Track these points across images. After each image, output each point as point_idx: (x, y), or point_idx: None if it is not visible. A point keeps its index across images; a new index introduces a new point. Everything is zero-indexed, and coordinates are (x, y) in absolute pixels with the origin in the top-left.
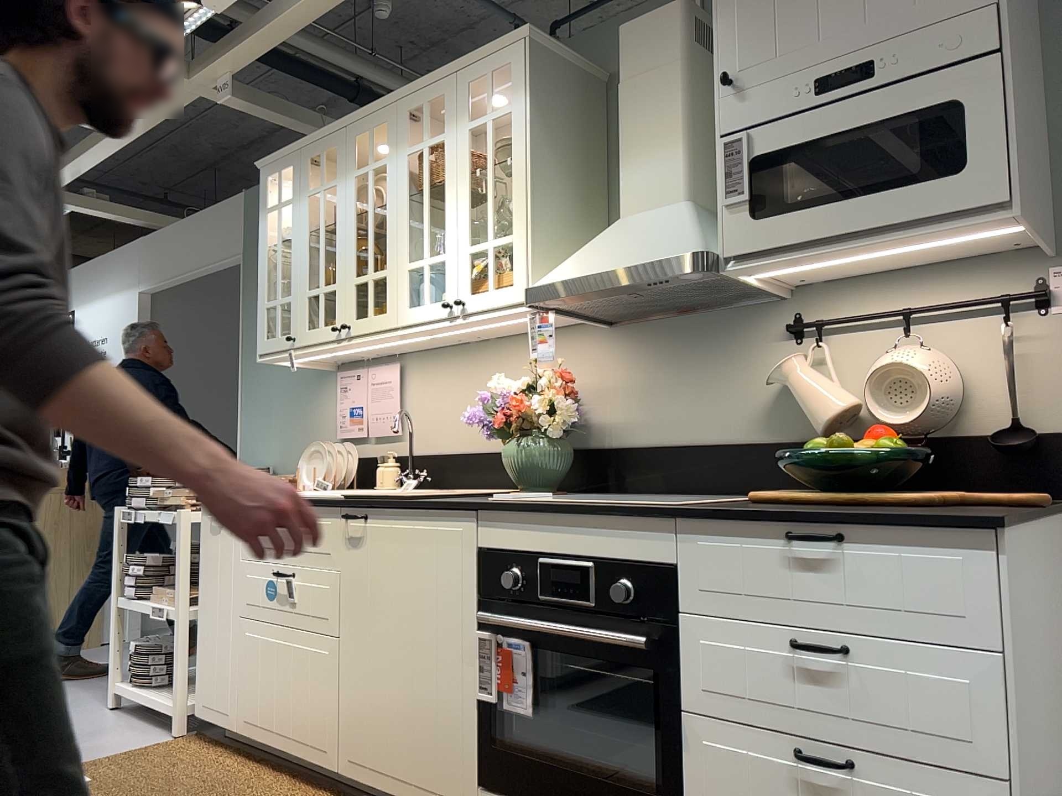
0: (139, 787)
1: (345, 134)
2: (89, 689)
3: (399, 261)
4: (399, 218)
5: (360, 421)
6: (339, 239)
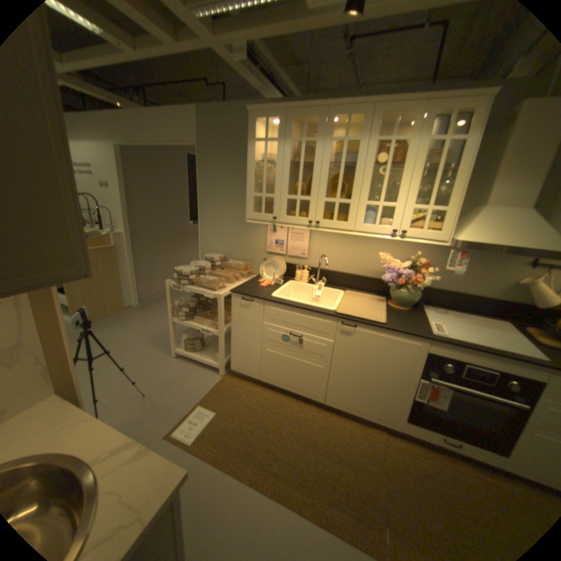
0: (240, 415)
1: (327, 110)
2: (150, 345)
3: (362, 199)
4: (365, 176)
5: (283, 248)
6: (315, 174)
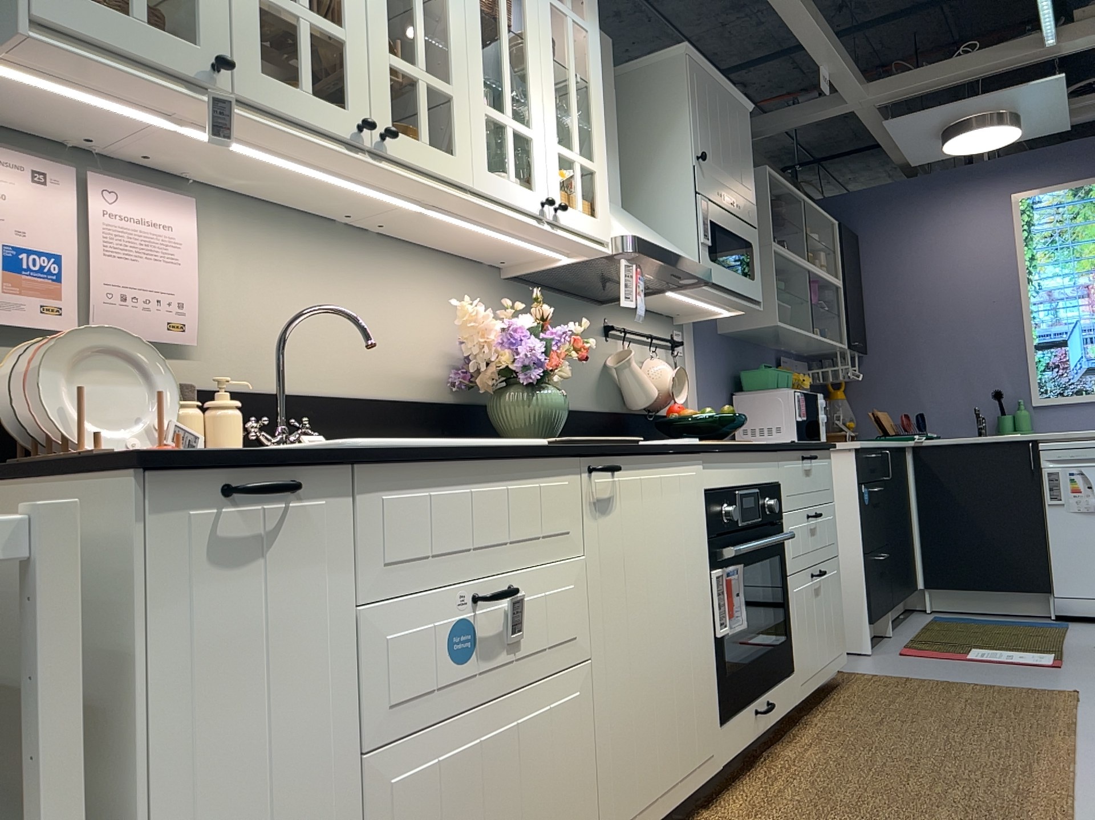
0: None
1: None
2: None
3: (473, 92)
4: (470, 27)
5: (58, 293)
6: None
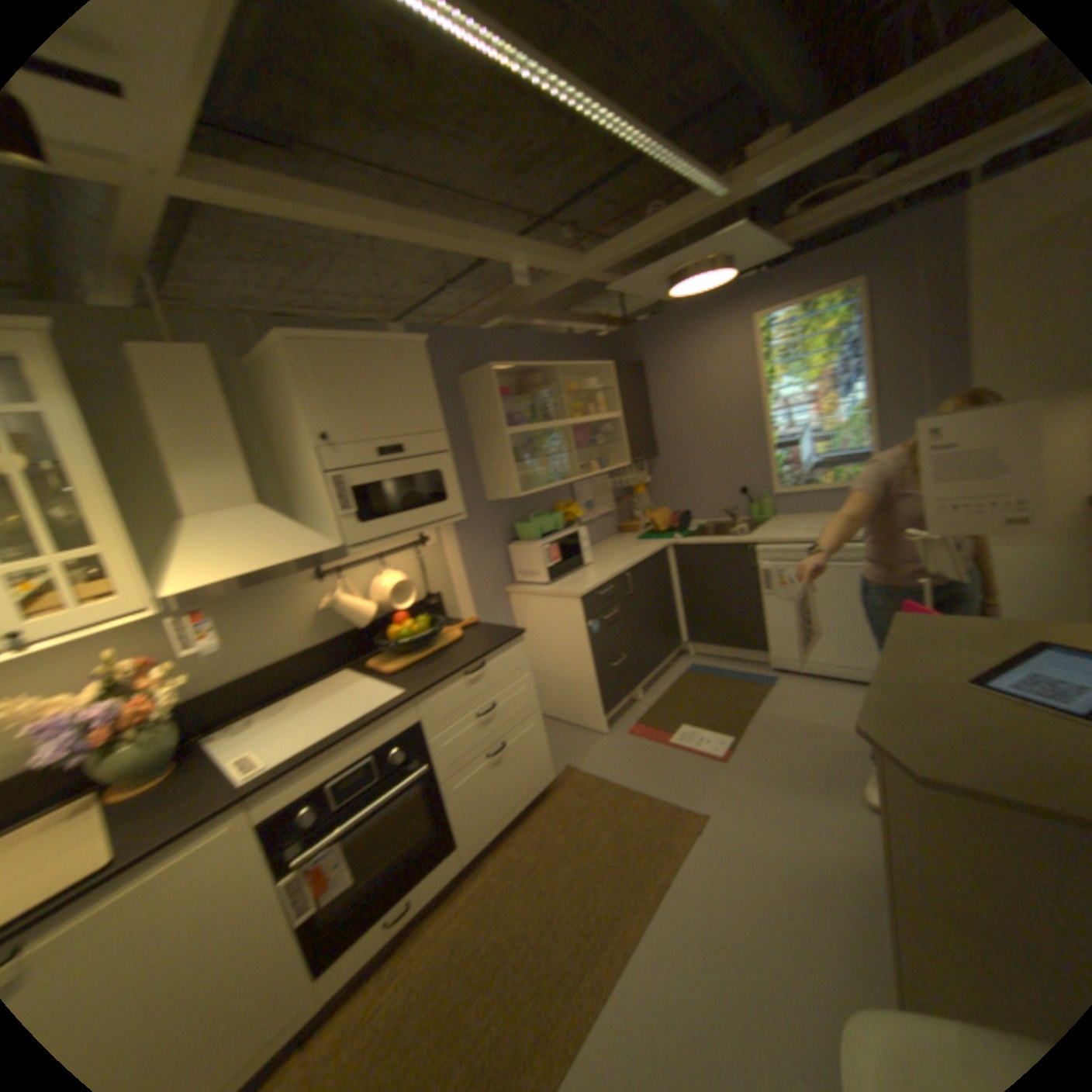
0: None
1: None
2: None
3: None
4: None
5: None
6: None
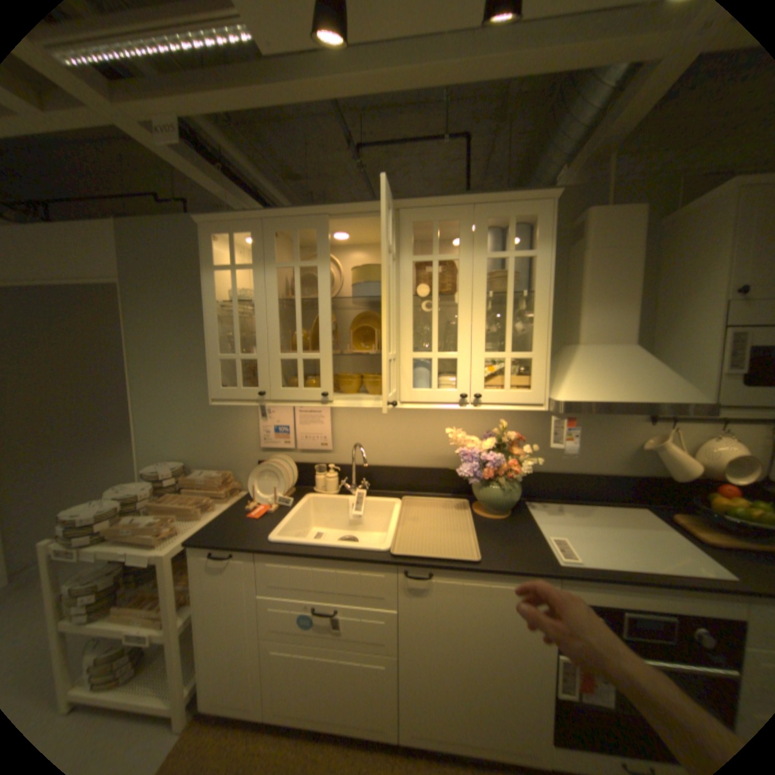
0: None
1: (328, 220)
2: None
3: (403, 350)
4: (403, 314)
5: (289, 437)
6: (323, 316)
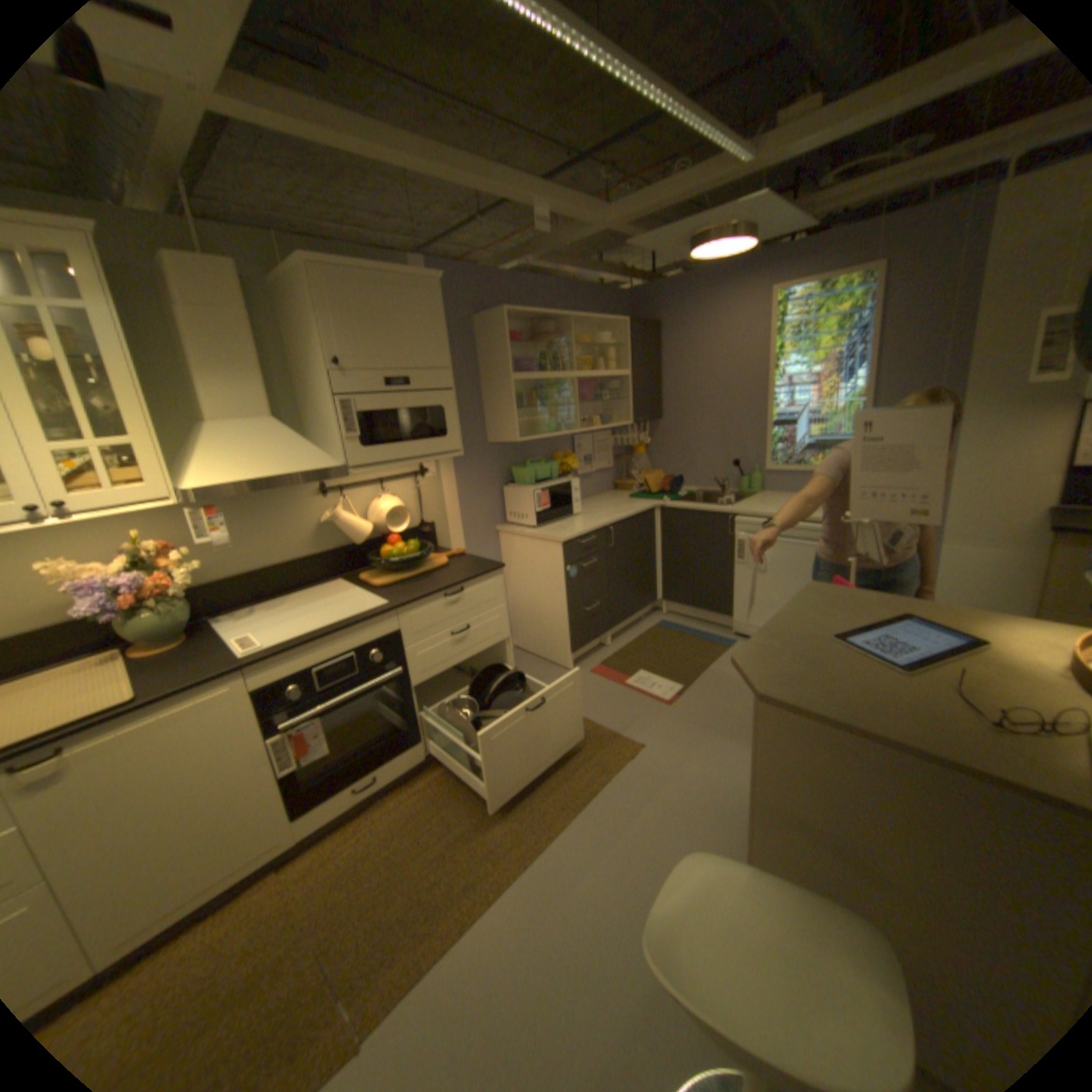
0: None
1: None
2: None
3: None
4: None
5: None
6: None
